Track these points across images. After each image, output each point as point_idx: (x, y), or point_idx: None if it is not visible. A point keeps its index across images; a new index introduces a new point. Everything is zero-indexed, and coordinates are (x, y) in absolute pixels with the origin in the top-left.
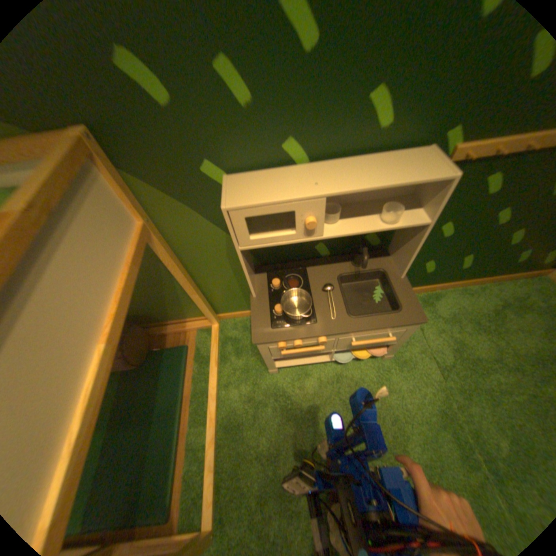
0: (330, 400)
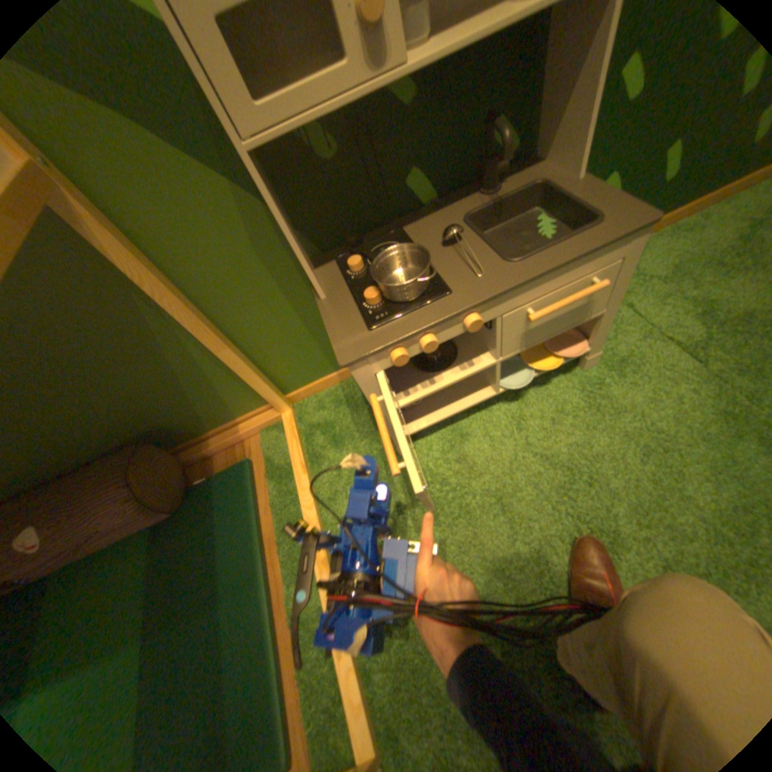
0: (518, 460)
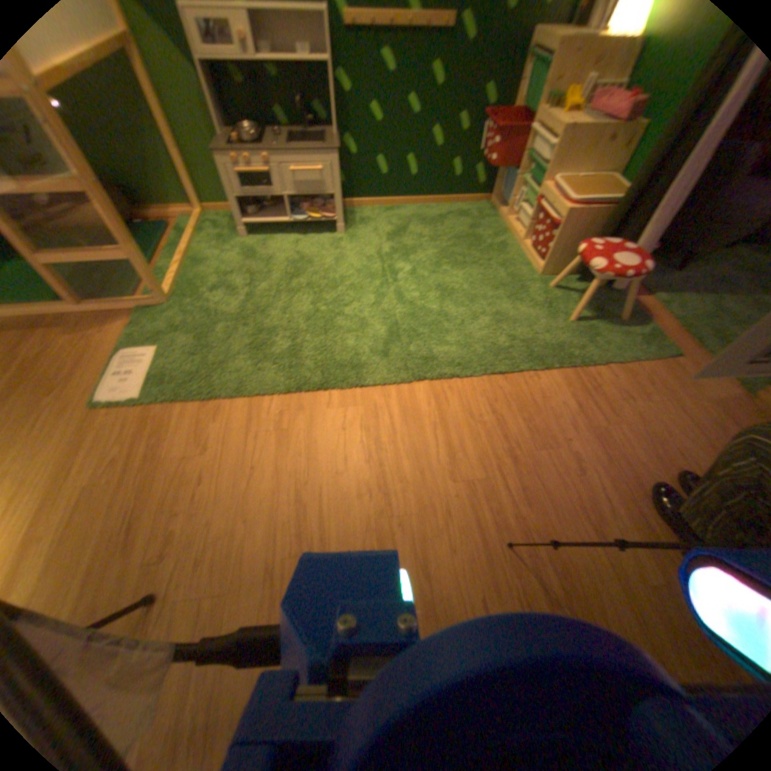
0: (284, 250)
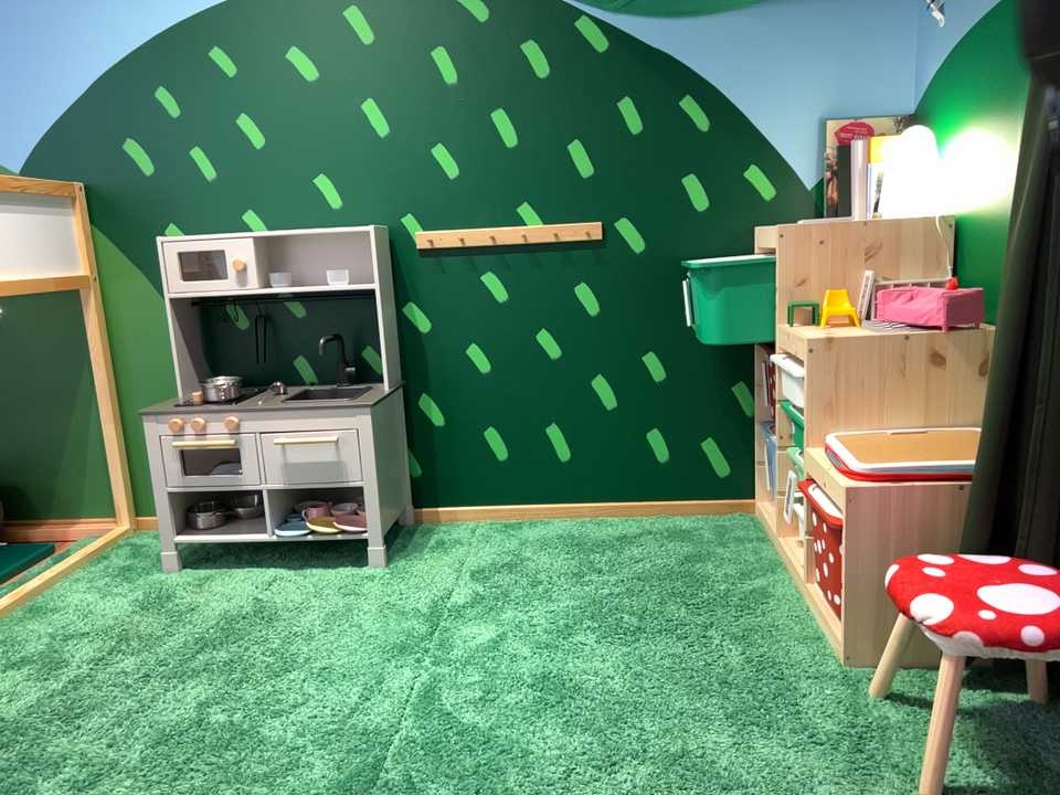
0: (237, 600)
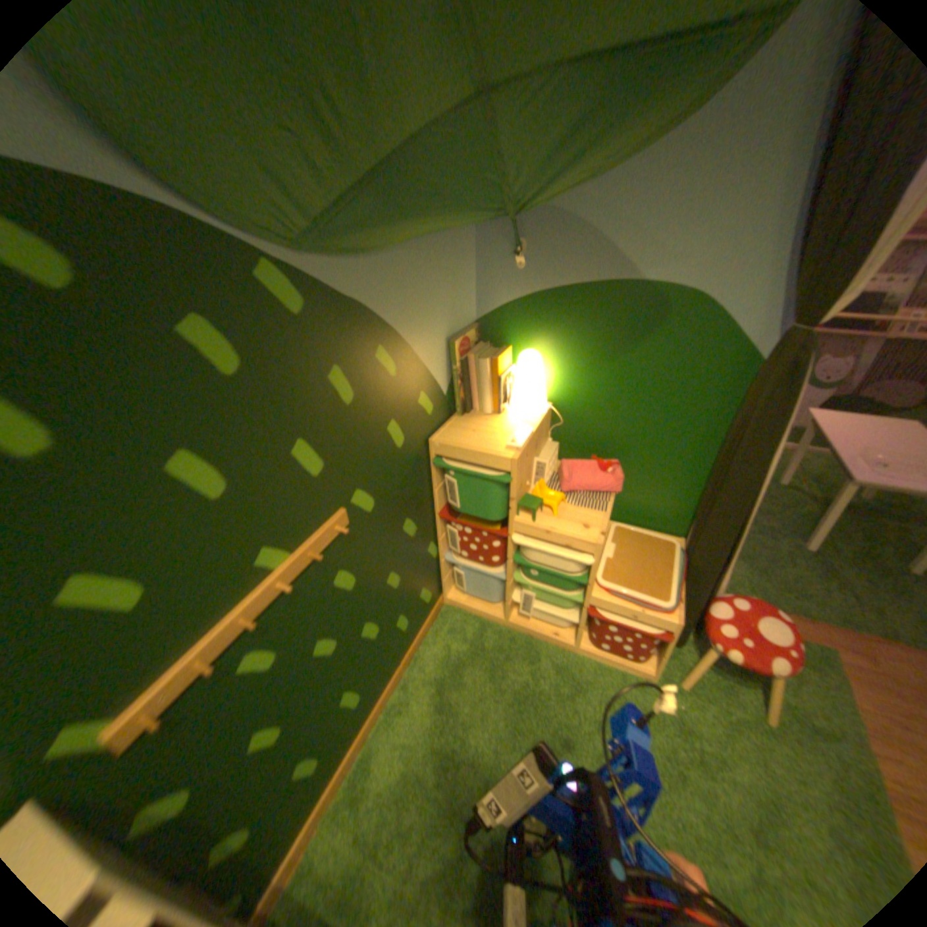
0: None
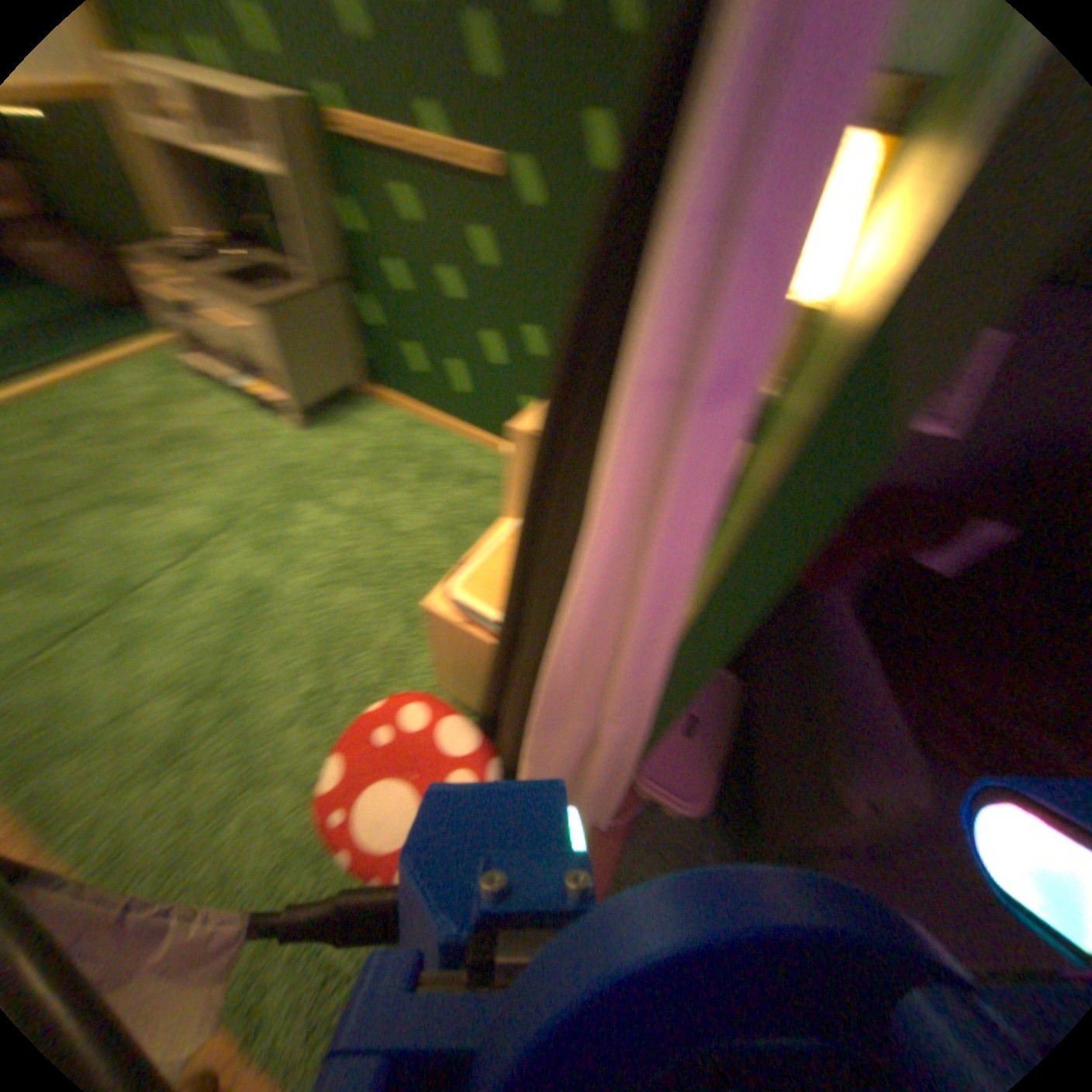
0: (192, 420)
